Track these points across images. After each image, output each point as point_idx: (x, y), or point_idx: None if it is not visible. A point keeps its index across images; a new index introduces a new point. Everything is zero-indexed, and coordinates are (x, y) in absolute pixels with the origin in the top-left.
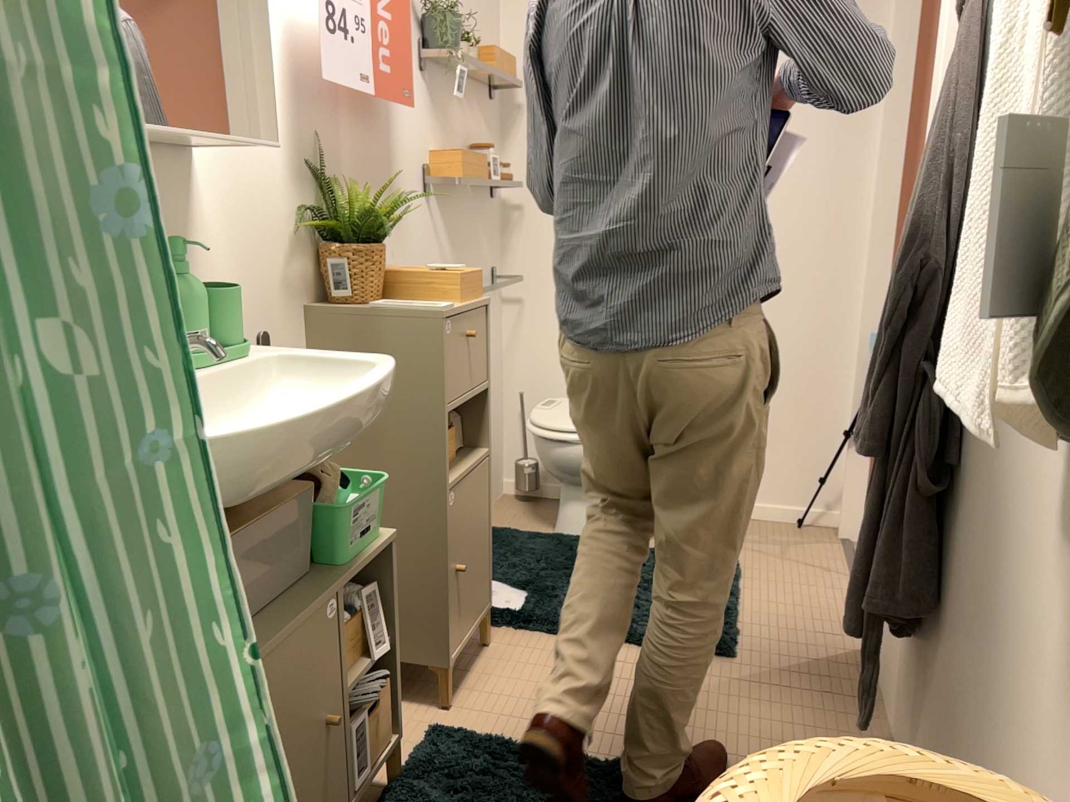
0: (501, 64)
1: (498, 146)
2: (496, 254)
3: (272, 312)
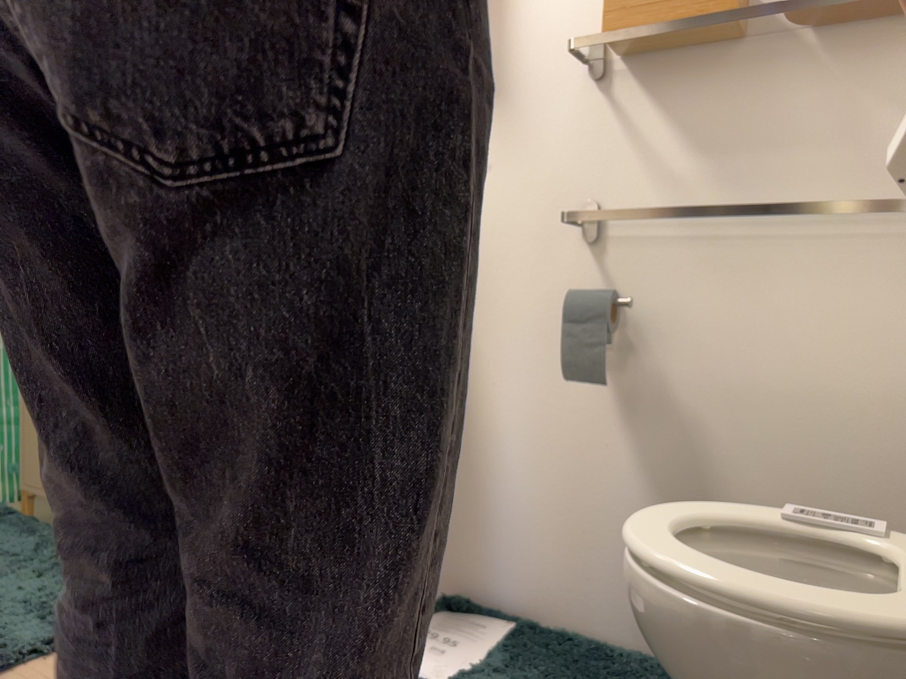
0: None
1: None
2: None
3: None
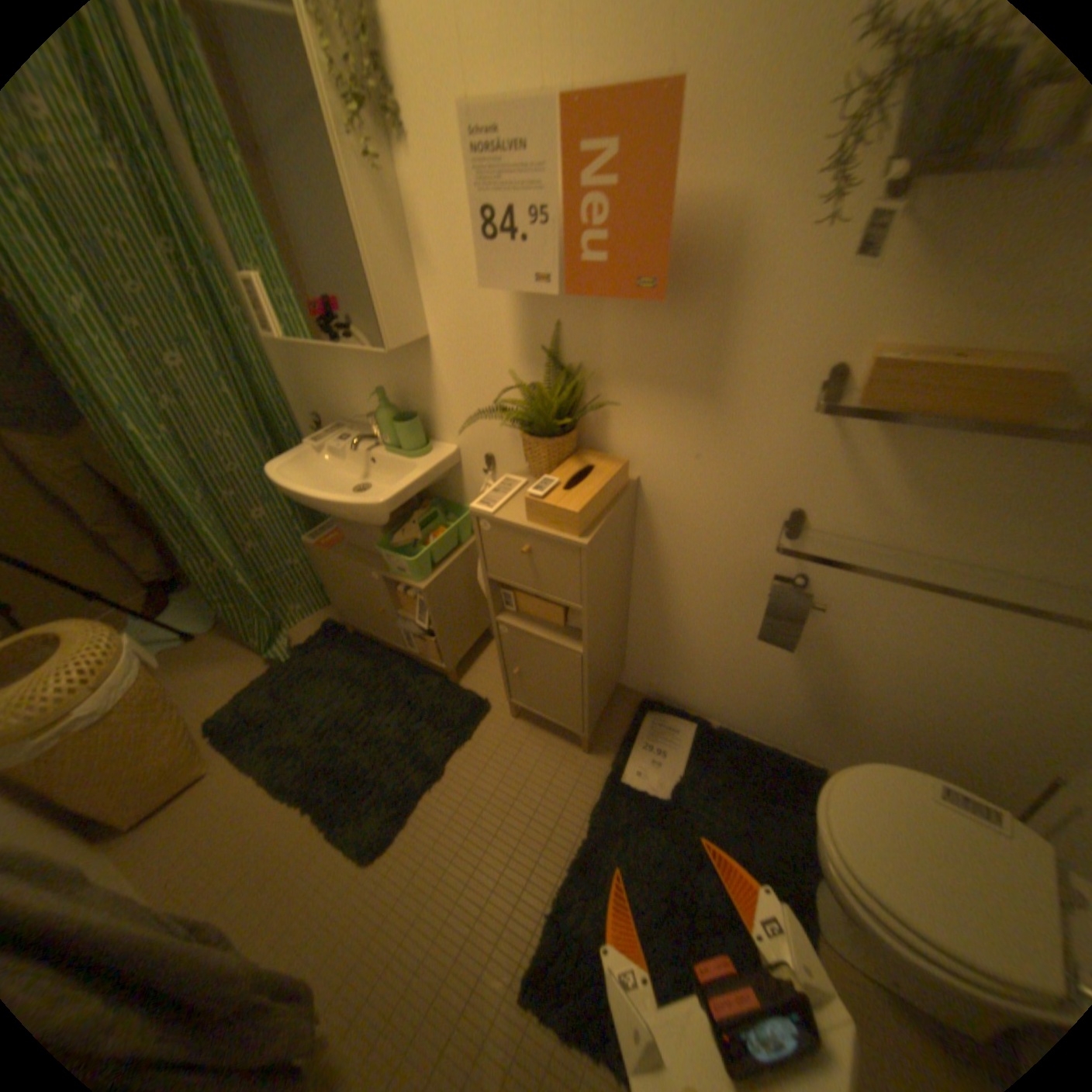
0: None
1: None
2: None
3: (495, 444)
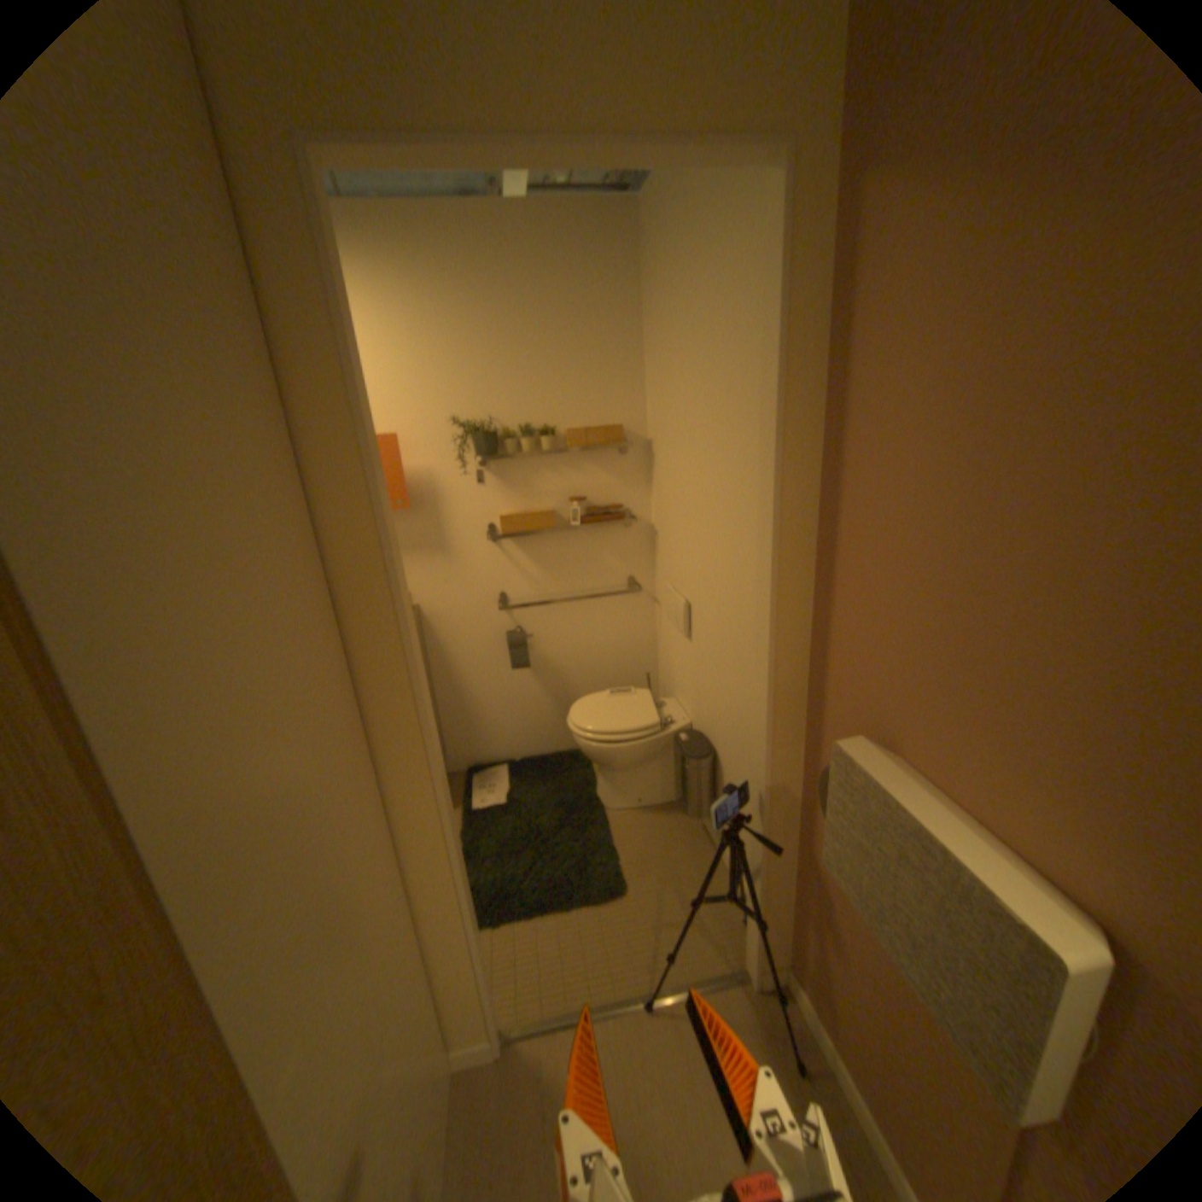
0: (581, 433)
1: (639, 482)
2: (636, 566)
3: None
